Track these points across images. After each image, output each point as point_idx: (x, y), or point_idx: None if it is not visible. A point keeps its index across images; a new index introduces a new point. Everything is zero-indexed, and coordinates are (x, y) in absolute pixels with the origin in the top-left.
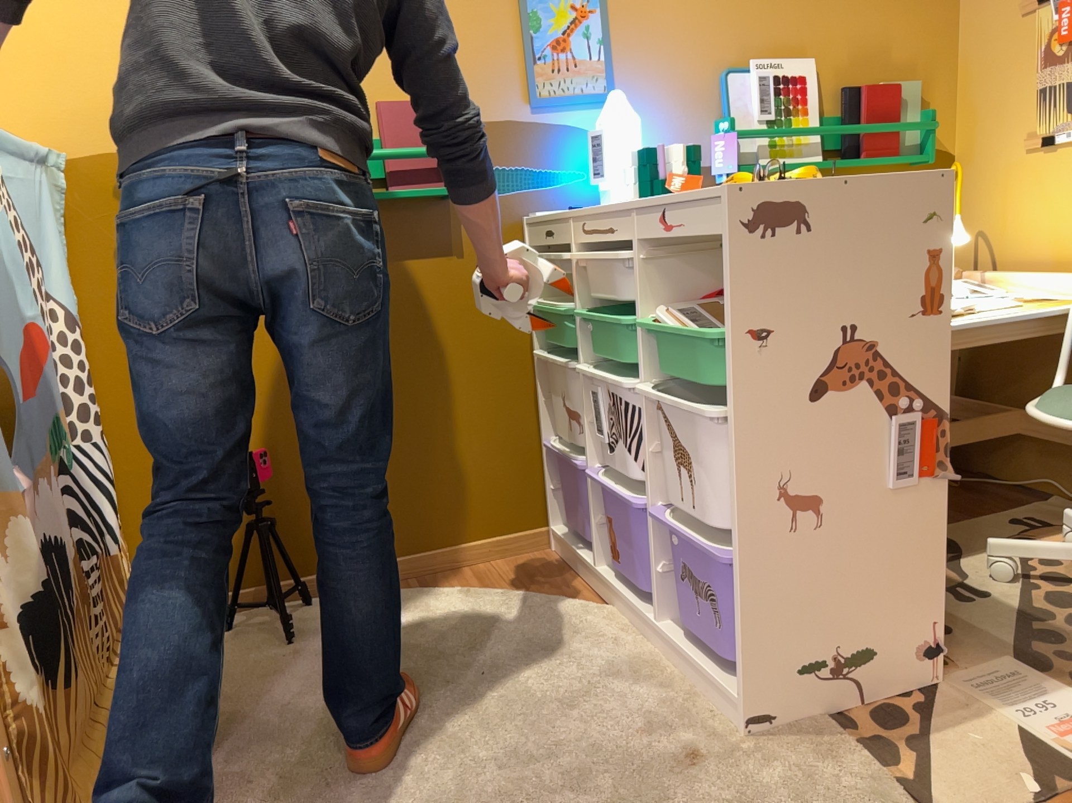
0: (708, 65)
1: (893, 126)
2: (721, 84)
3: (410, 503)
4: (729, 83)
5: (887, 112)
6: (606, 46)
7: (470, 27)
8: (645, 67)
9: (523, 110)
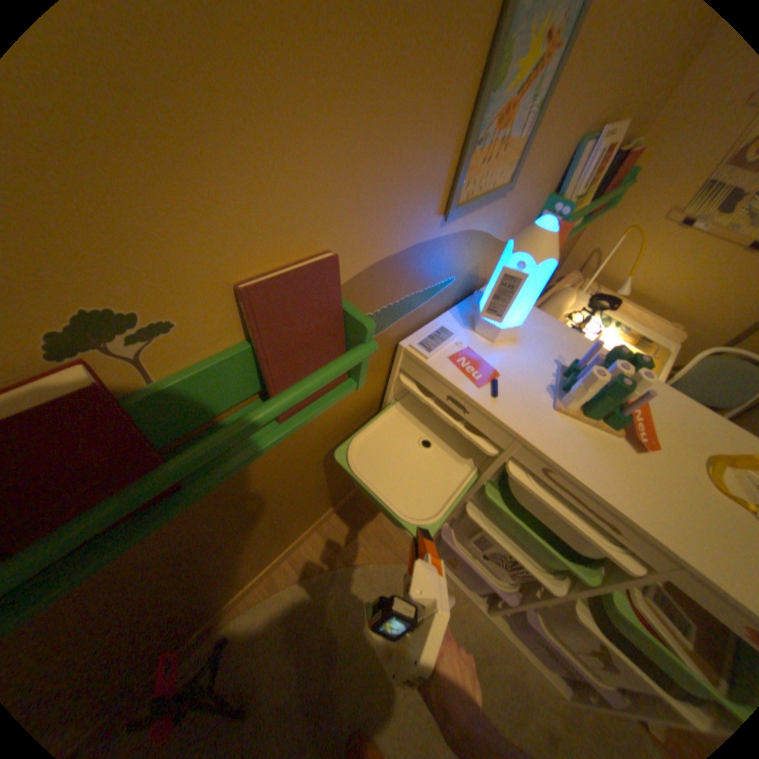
0: (583, 128)
1: (626, 188)
2: (576, 151)
3: (283, 540)
4: (584, 152)
5: (628, 172)
6: (545, 110)
7: (423, 65)
8: (551, 136)
9: (438, 222)
